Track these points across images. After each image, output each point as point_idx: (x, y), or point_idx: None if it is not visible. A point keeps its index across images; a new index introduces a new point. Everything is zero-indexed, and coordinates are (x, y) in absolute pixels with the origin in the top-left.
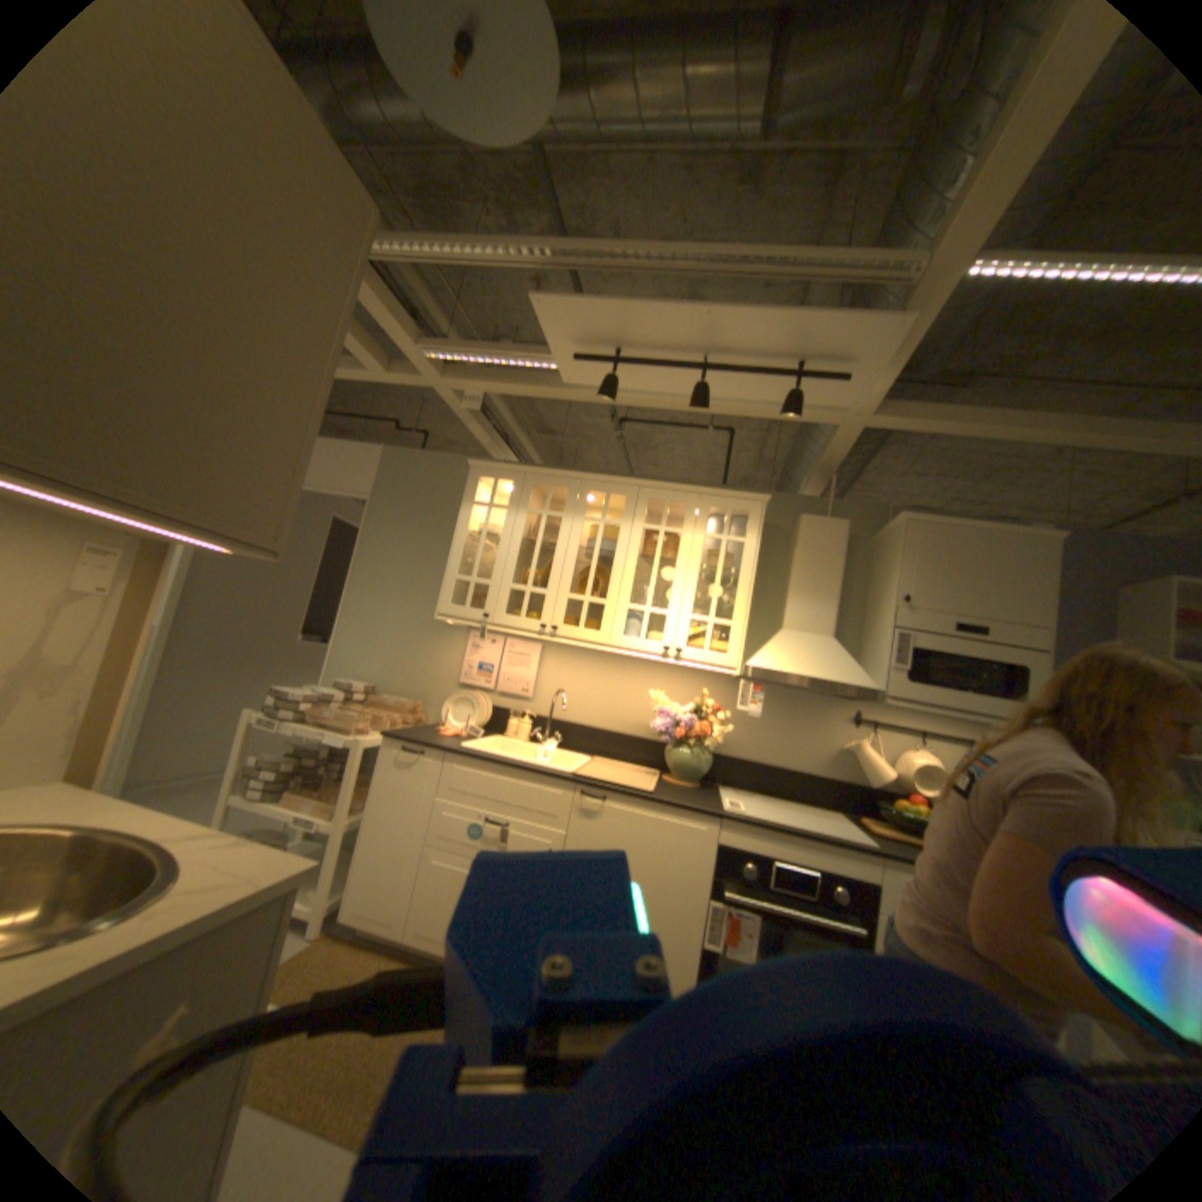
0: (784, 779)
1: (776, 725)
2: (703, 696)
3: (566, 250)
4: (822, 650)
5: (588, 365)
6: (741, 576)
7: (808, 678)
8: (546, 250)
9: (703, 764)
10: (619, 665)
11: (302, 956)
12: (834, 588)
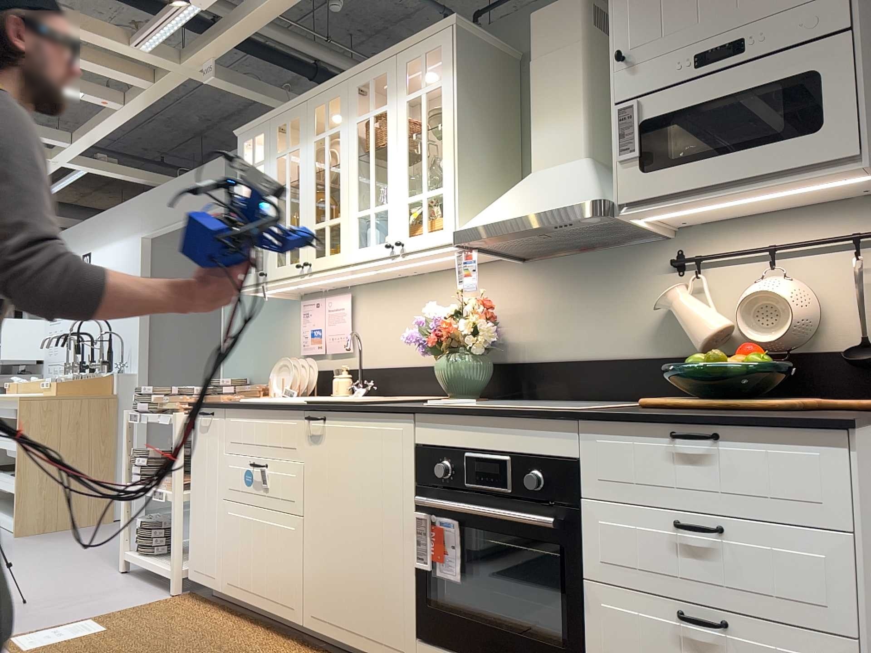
0: (597, 372)
1: (579, 305)
2: (488, 294)
3: None
4: (557, 179)
5: None
6: (443, 128)
7: (513, 219)
8: None
9: (480, 372)
10: (416, 289)
11: (158, 602)
12: (577, 92)
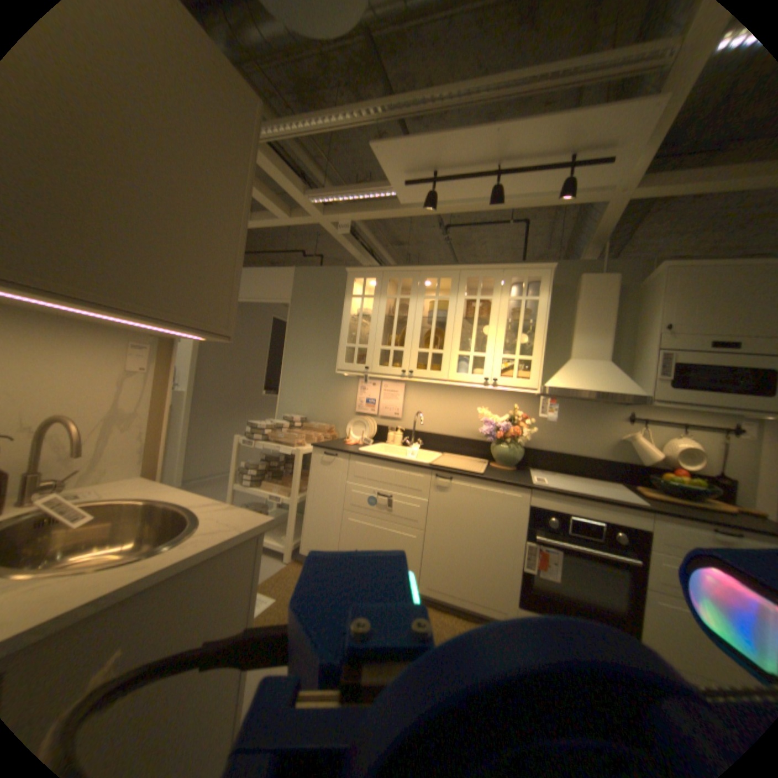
0: (577, 462)
1: (569, 426)
2: (515, 409)
3: (391, 105)
4: (601, 371)
5: (415, 188)
6: (537, 324)
7: (591, 391)
8: (377, 107)
9: (518, 454)
10: (456, 393)
11: (282, 571)
12: (610, 325)
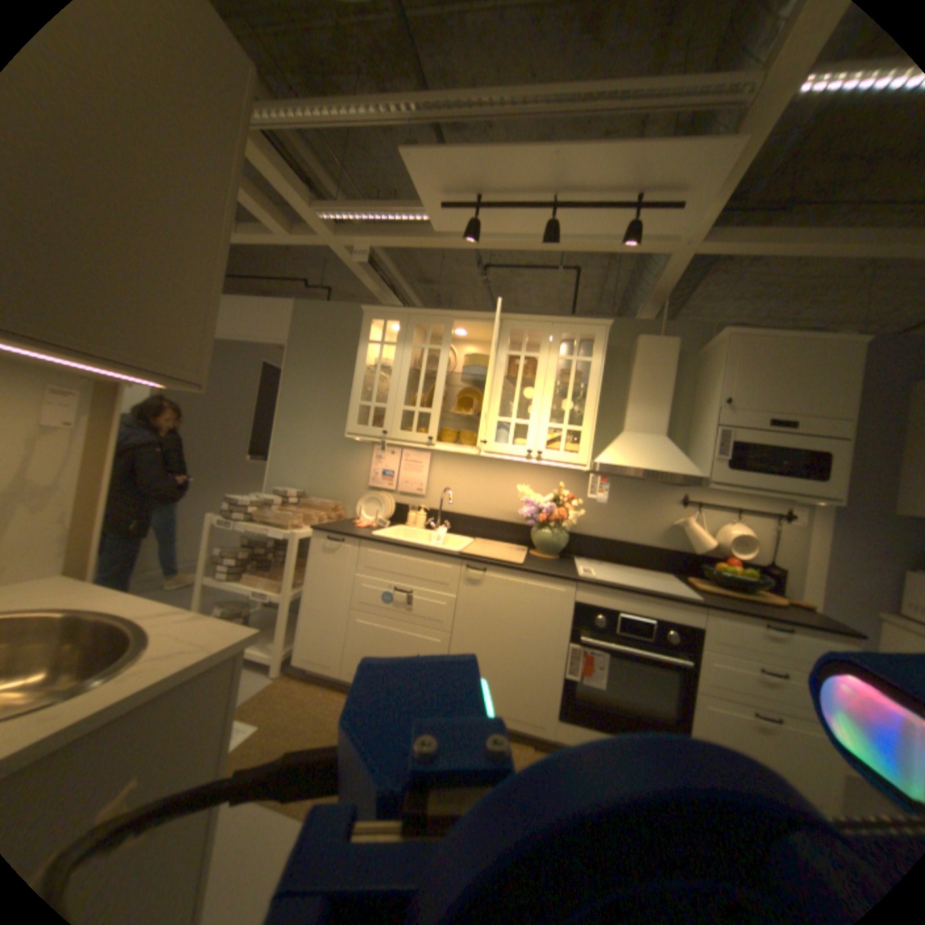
0: (625, 550)
1: (618, 509)
2: (559, 488)
3: (429, 104)
4: (656, 447)
5: (454, 213)
6: (588, 390)
7: (645, 470)
8: (411, 105)
9: (561, 541)
10: (492, 467)
11: (266, 689)
12: (666, 396)
